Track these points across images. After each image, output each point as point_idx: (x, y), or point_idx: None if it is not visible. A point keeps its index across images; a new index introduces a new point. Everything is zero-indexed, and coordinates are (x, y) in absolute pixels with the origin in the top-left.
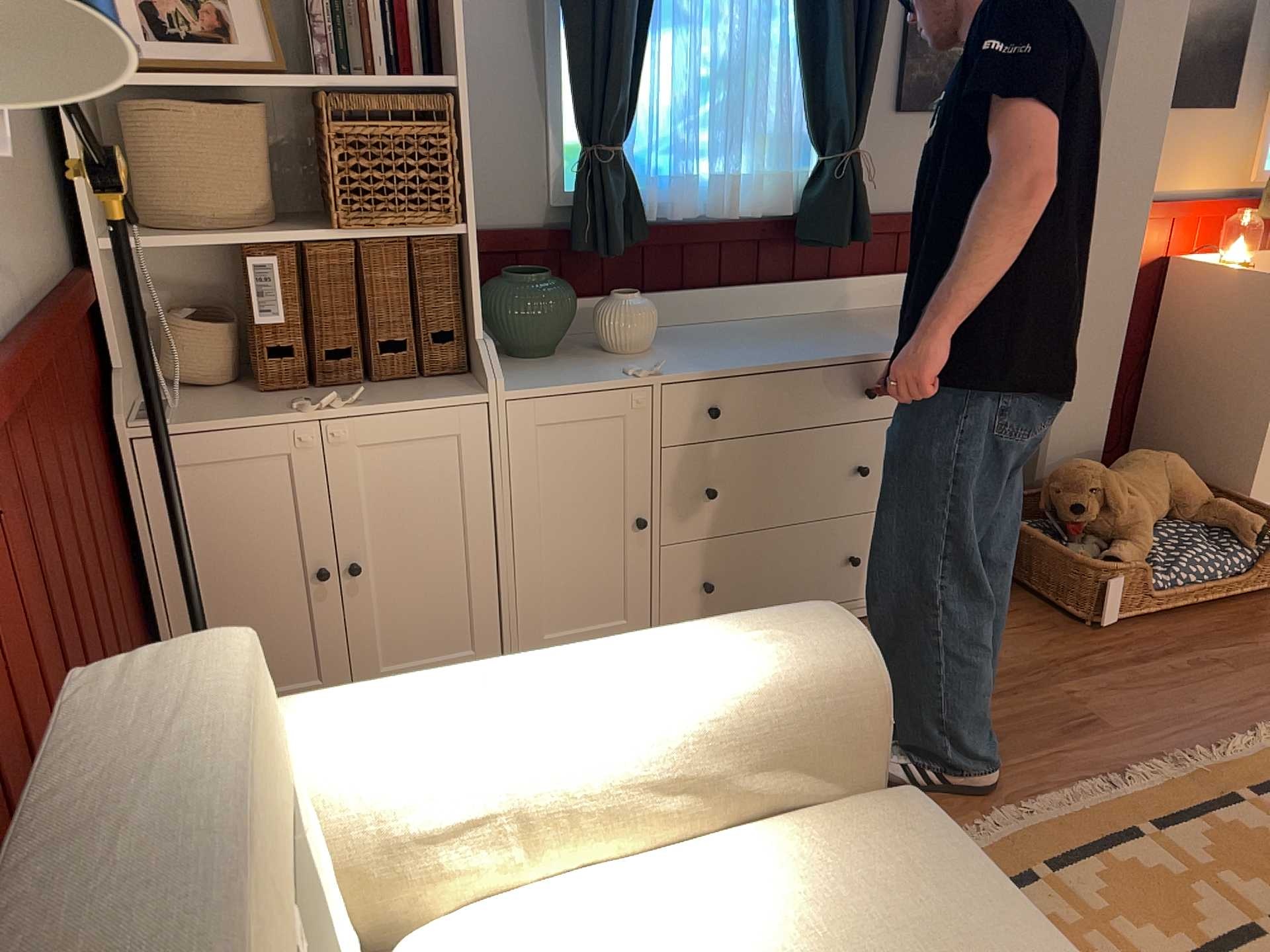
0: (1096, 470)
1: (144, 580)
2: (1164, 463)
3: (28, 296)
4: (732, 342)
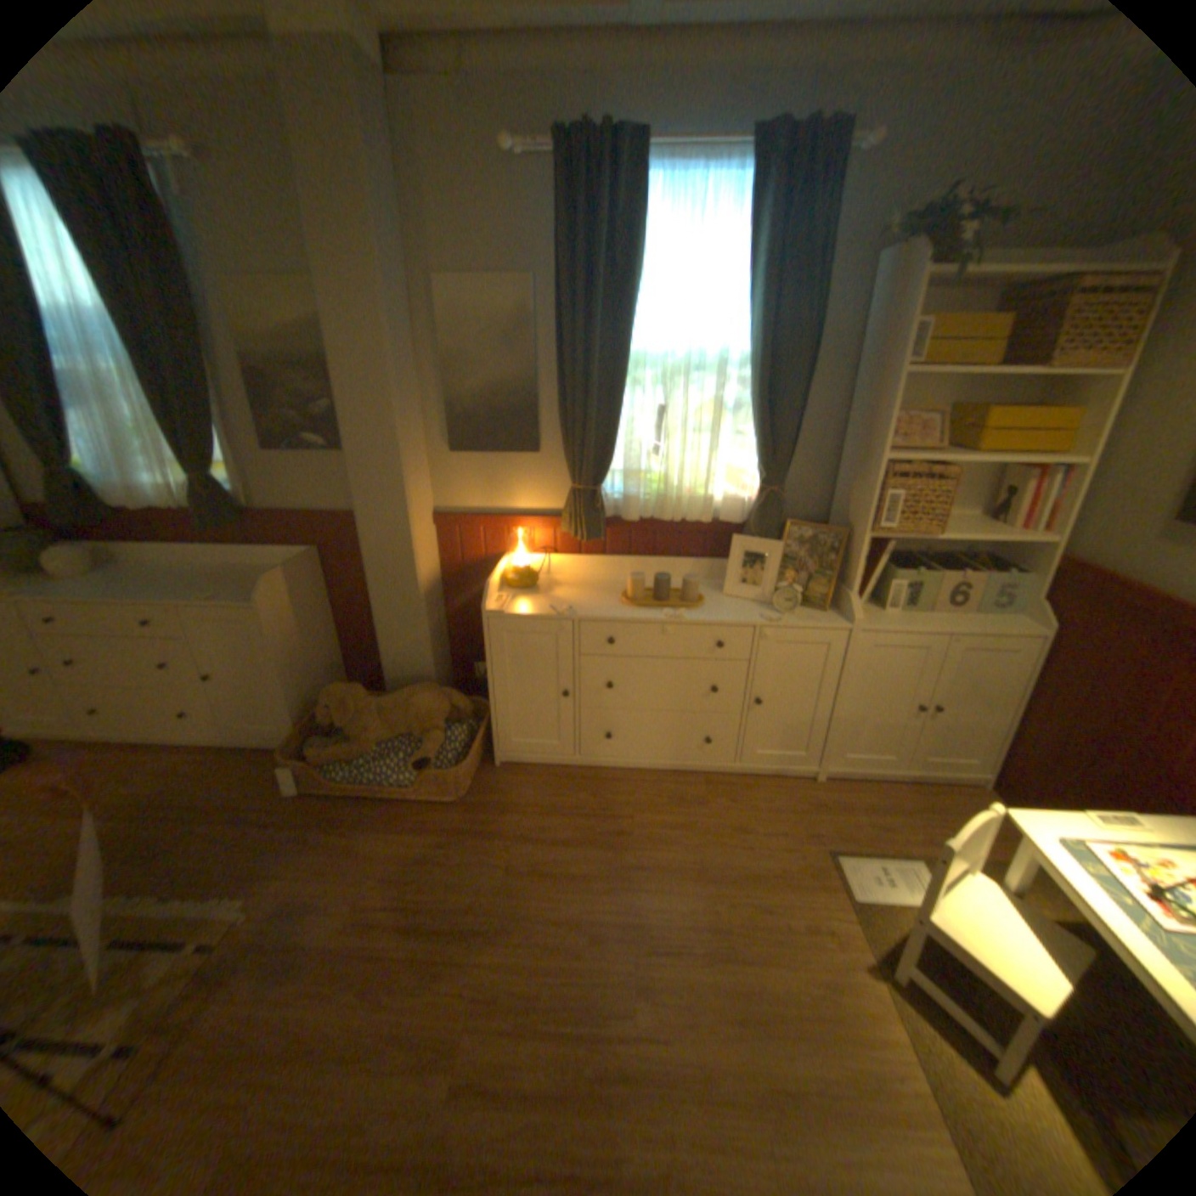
0: (337, 695)
1: None
2: (412, 699)
3: None
4: (122, 581)
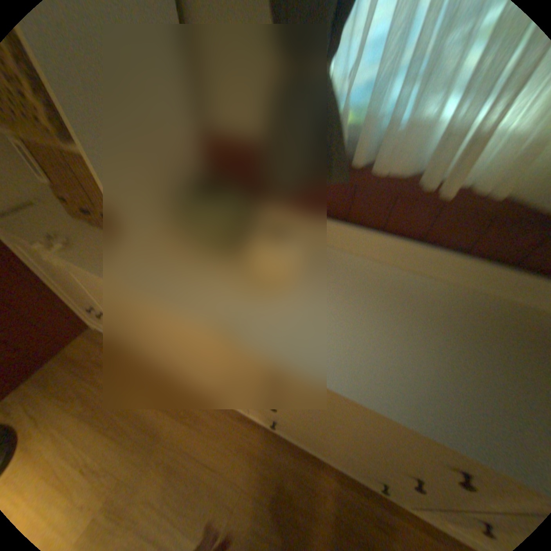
0: None
1: (37, 275)
2: None
3: None
4: (369, 313)
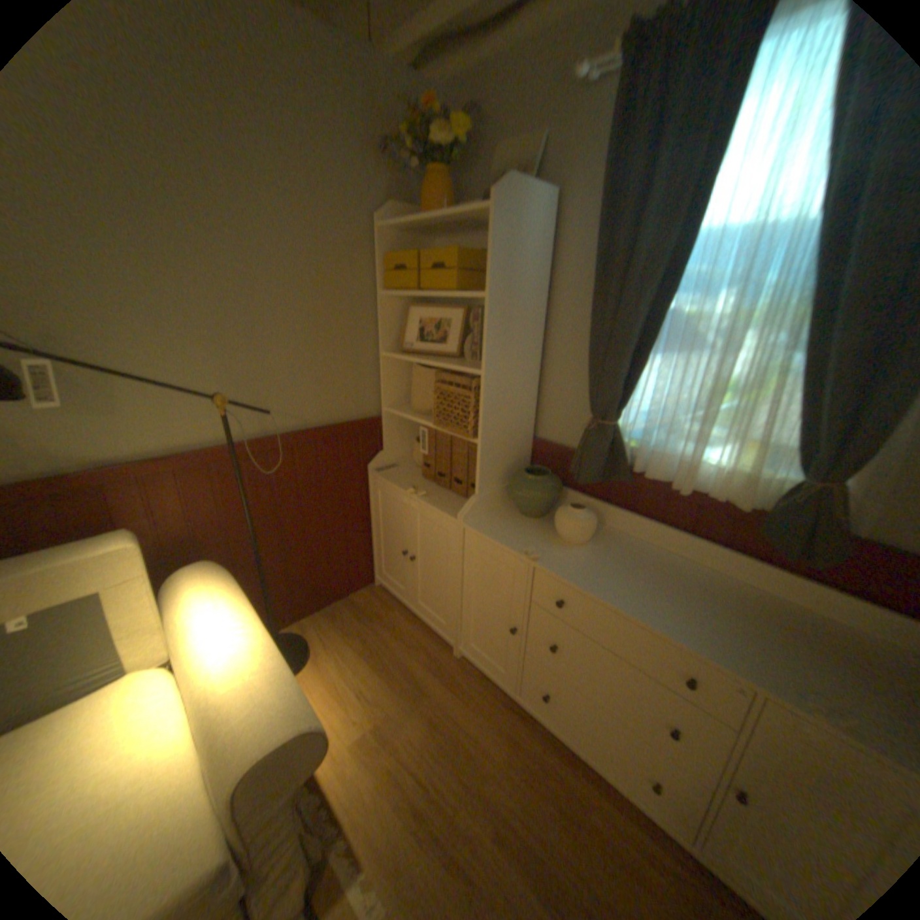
0: None
1: (370, 520)
2: None
3: (315, 422)
4: (638, 573)
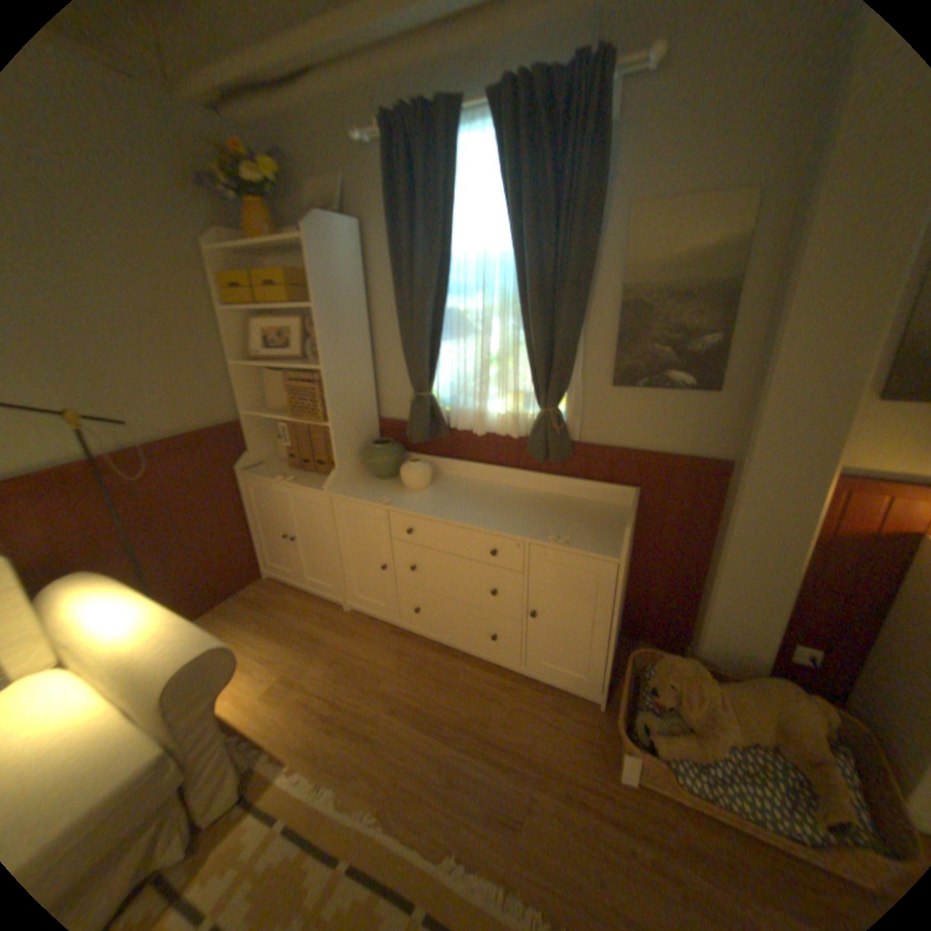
0: (686, 675)
1: (245, 517)
2: (785, 706)
3: (170, 431)
4: (460, 498)
